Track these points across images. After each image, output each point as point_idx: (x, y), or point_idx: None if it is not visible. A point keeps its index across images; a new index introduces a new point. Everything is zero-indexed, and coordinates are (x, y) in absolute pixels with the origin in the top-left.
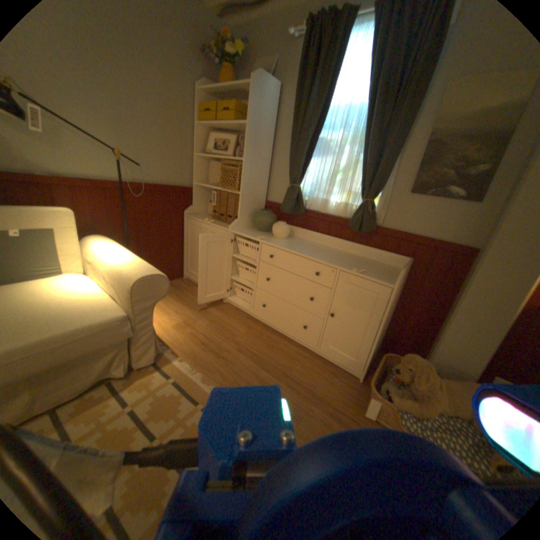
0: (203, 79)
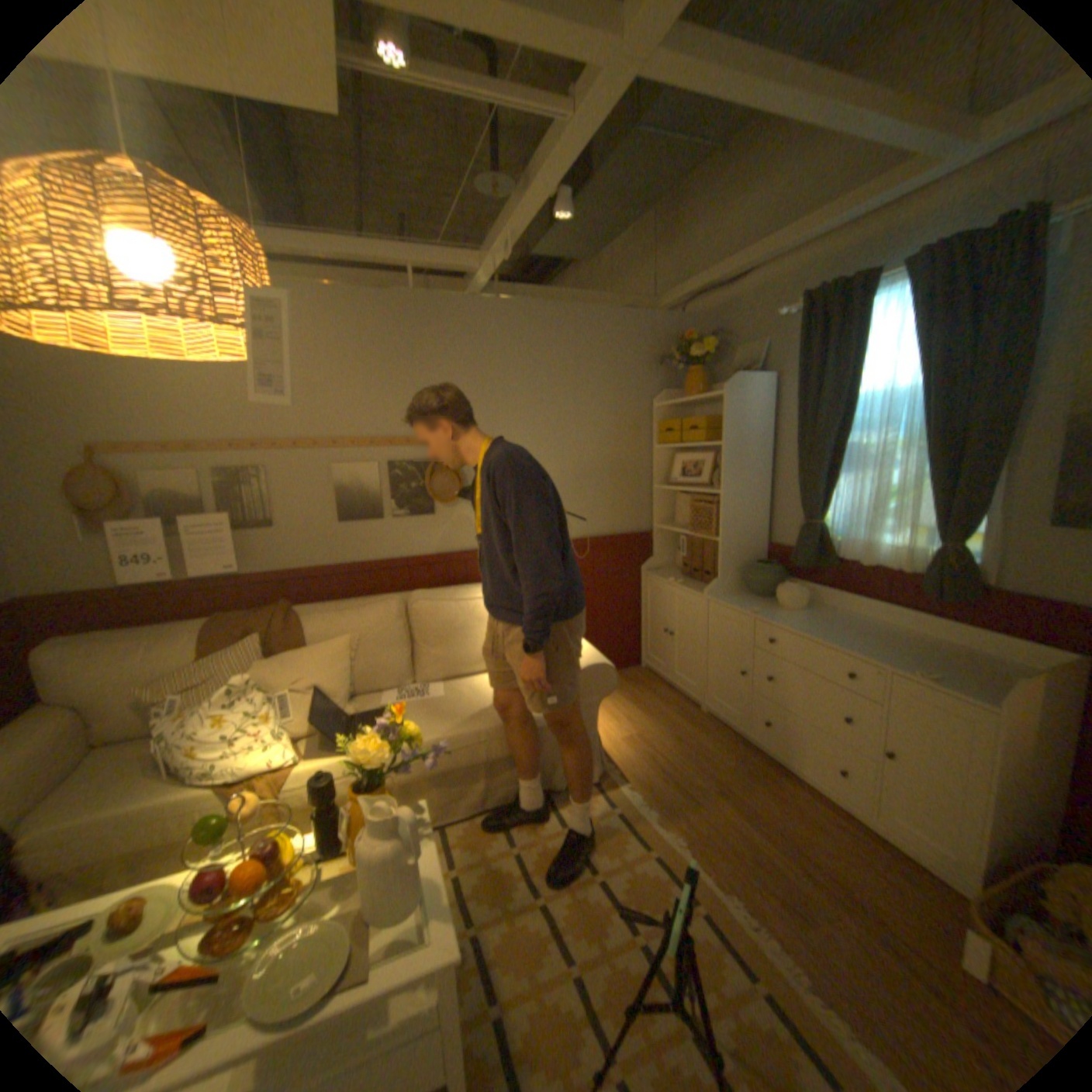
0: (662, 392)
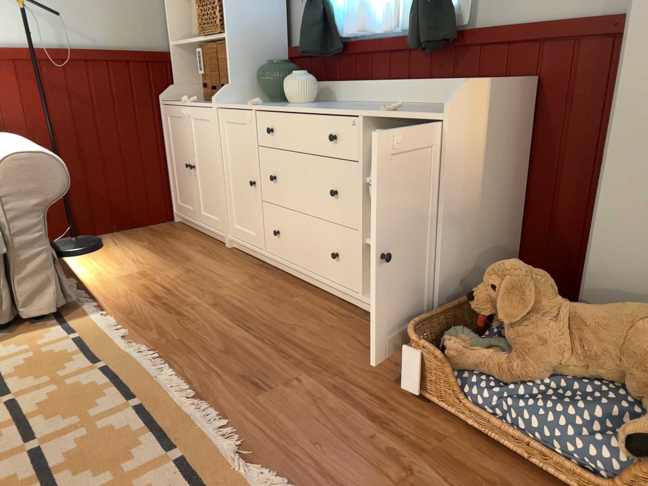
0: None
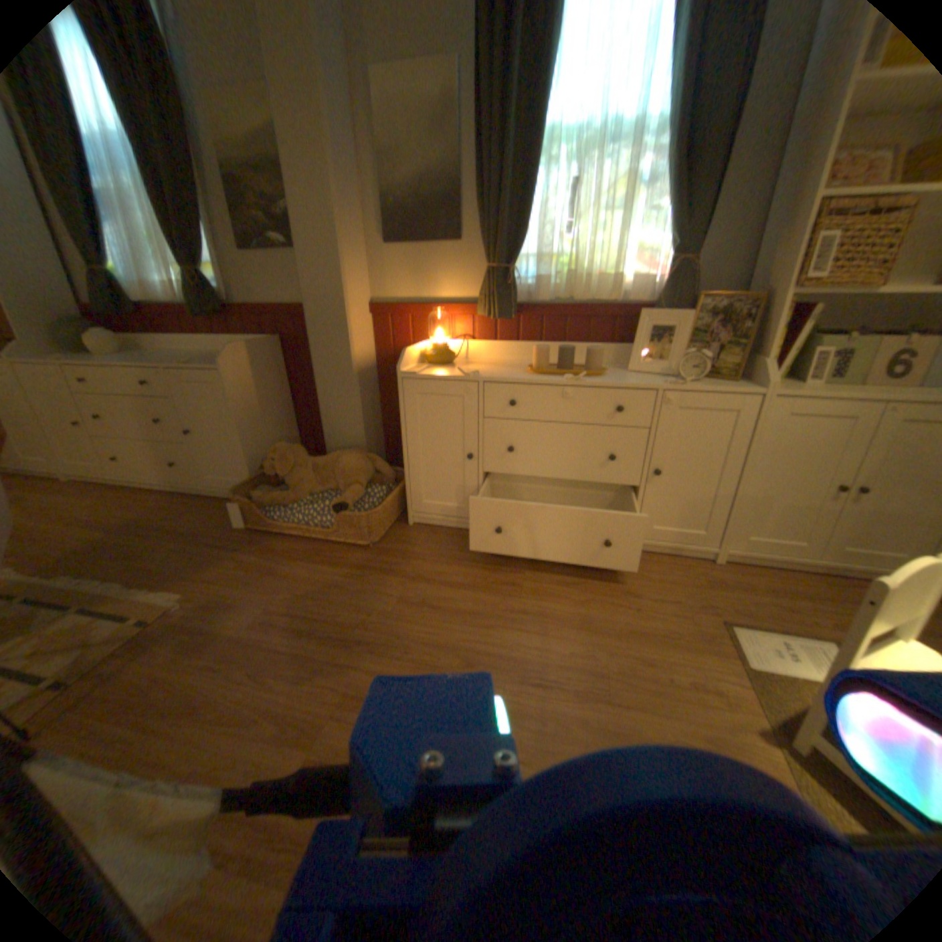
0: None
